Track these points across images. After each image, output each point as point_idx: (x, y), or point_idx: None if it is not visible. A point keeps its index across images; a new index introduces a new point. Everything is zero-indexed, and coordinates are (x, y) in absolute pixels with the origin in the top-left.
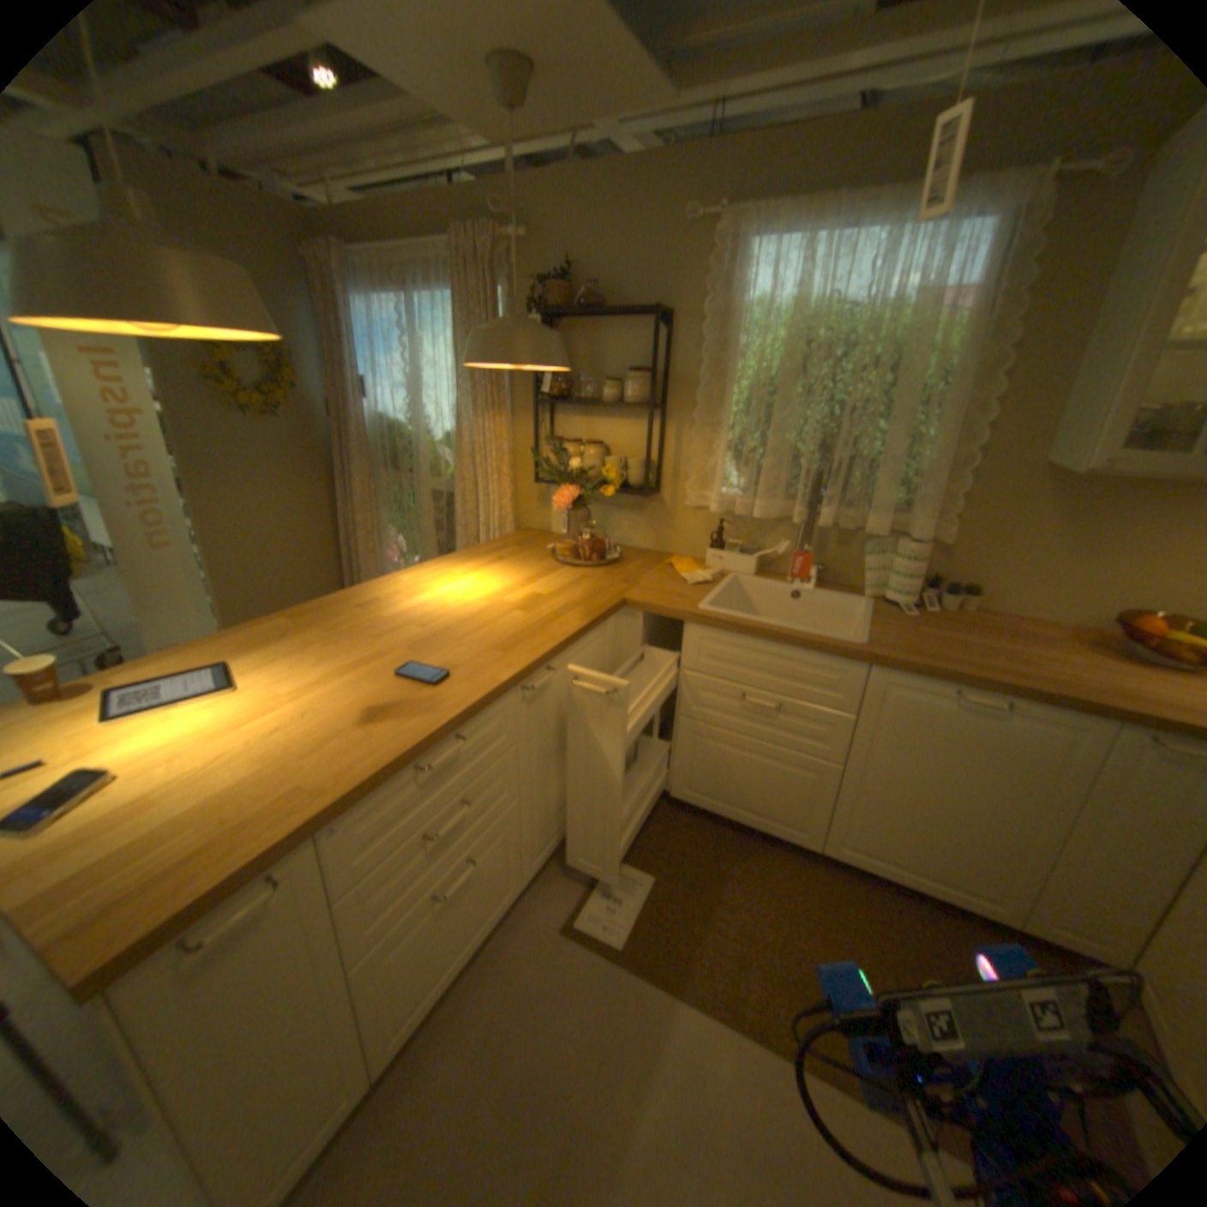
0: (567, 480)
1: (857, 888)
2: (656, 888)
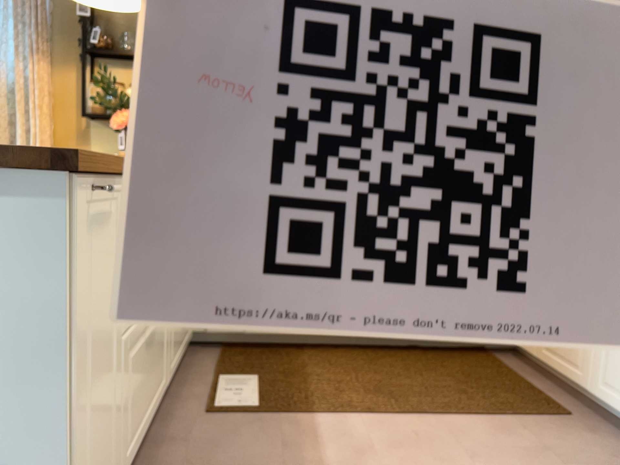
0: (122, 106)
1: (379, 353)
2: (260, 379)
